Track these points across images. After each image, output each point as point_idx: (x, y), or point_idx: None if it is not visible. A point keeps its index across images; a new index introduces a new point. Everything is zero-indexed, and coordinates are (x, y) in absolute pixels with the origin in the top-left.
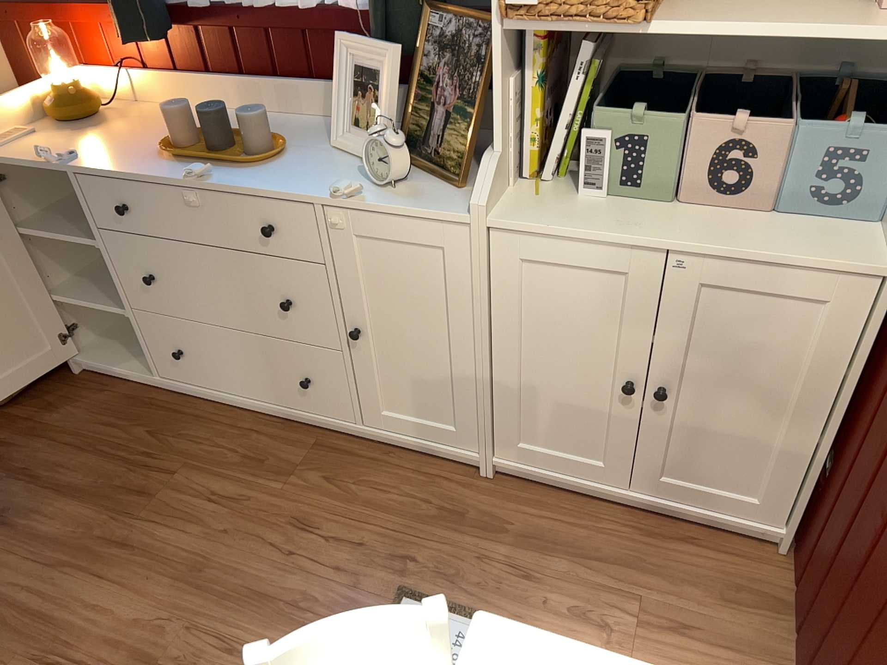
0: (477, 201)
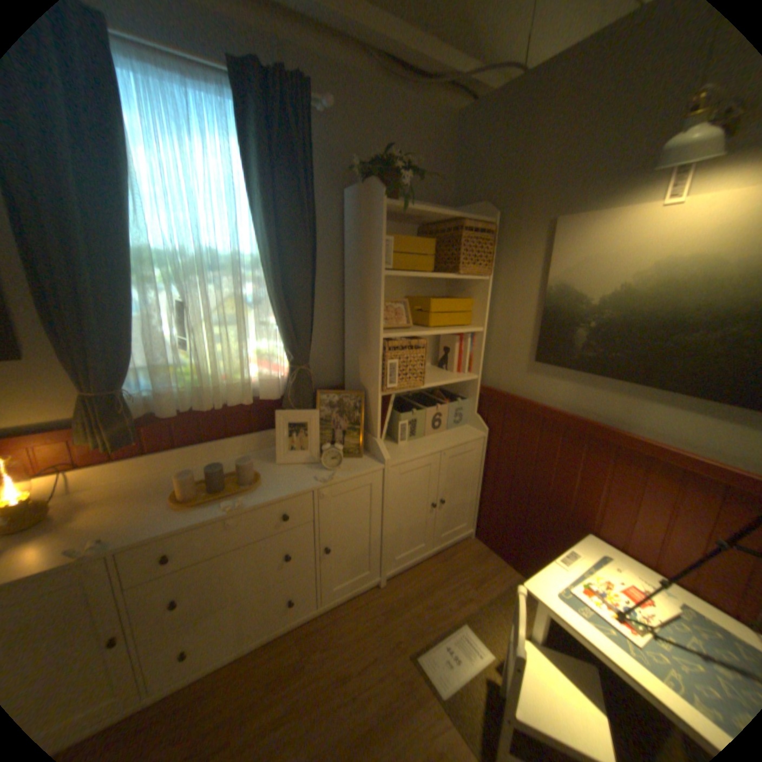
0: (385, 458)
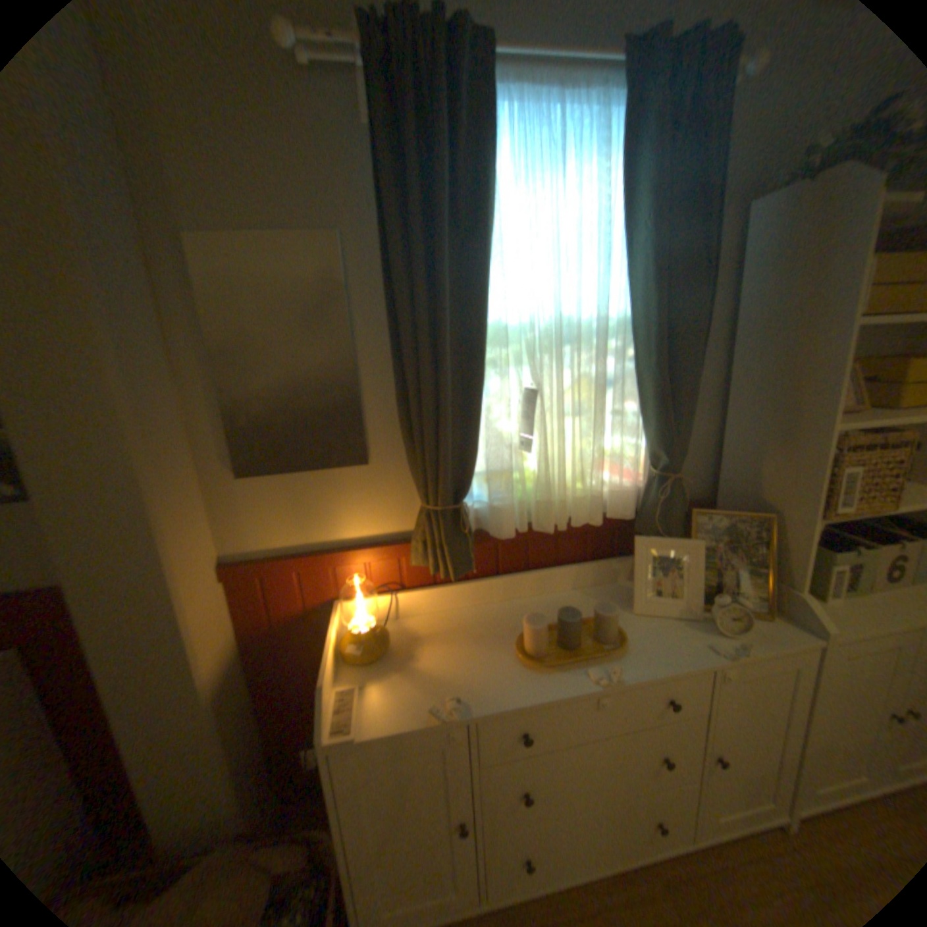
0: (827, 629)
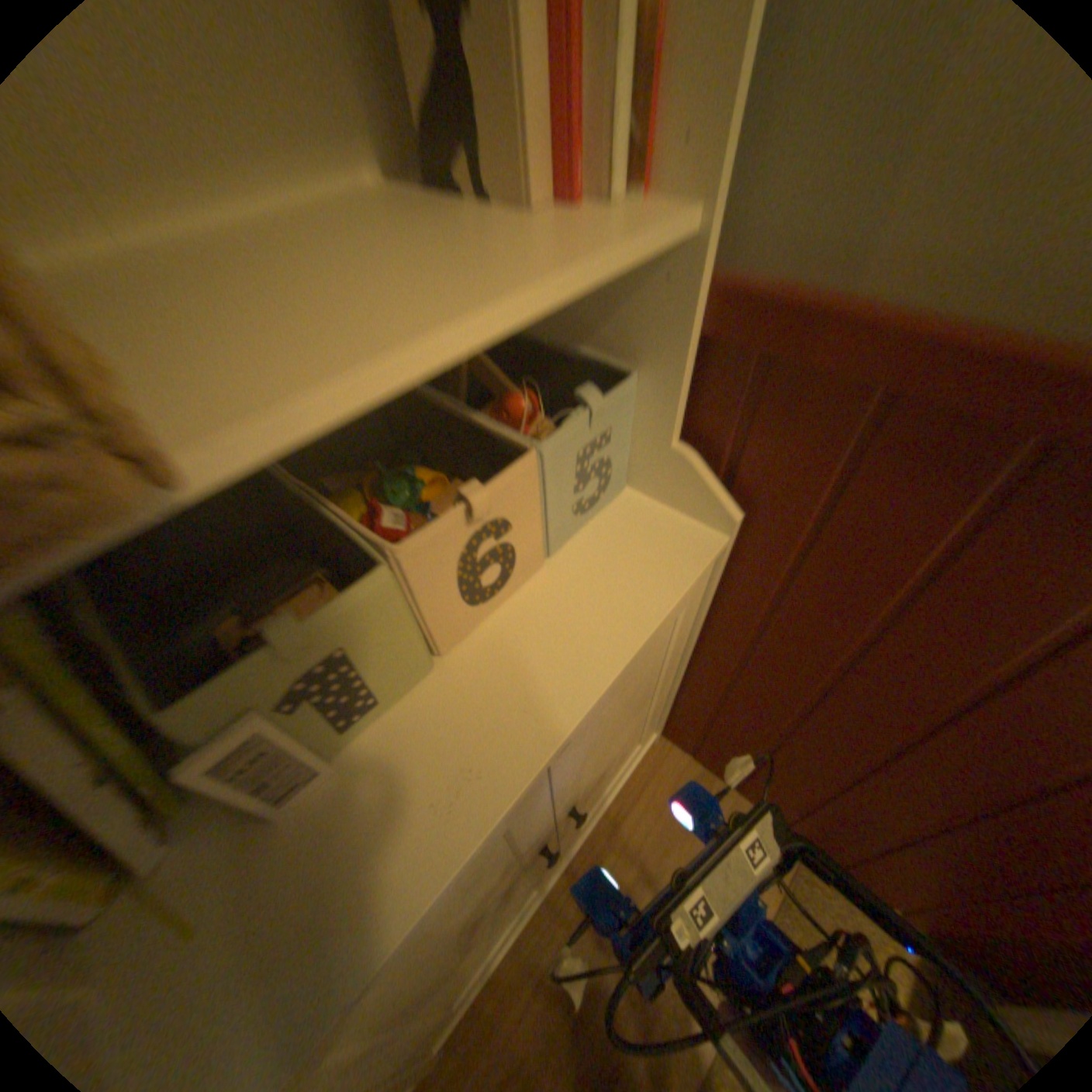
0: None
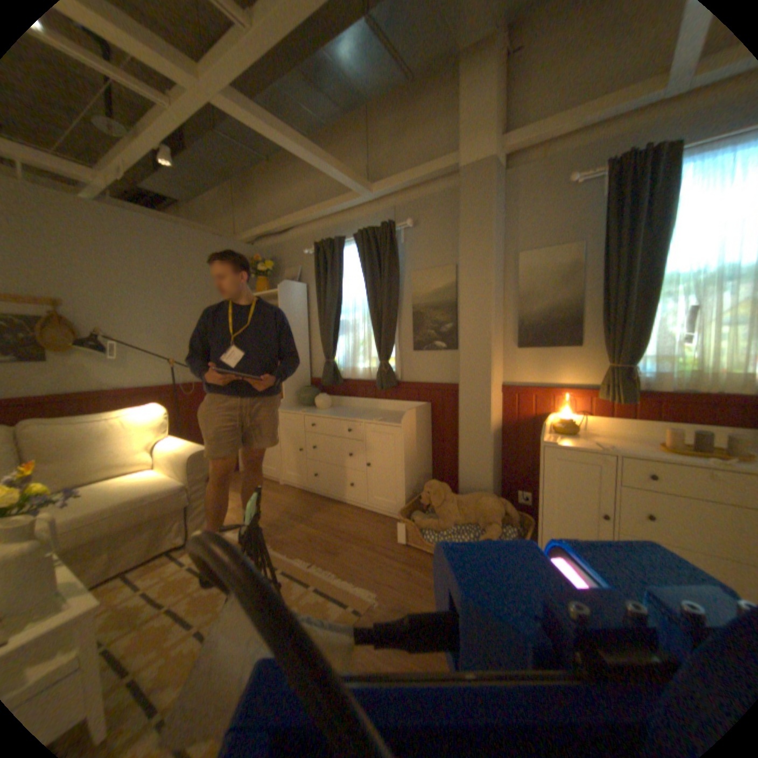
0: None
